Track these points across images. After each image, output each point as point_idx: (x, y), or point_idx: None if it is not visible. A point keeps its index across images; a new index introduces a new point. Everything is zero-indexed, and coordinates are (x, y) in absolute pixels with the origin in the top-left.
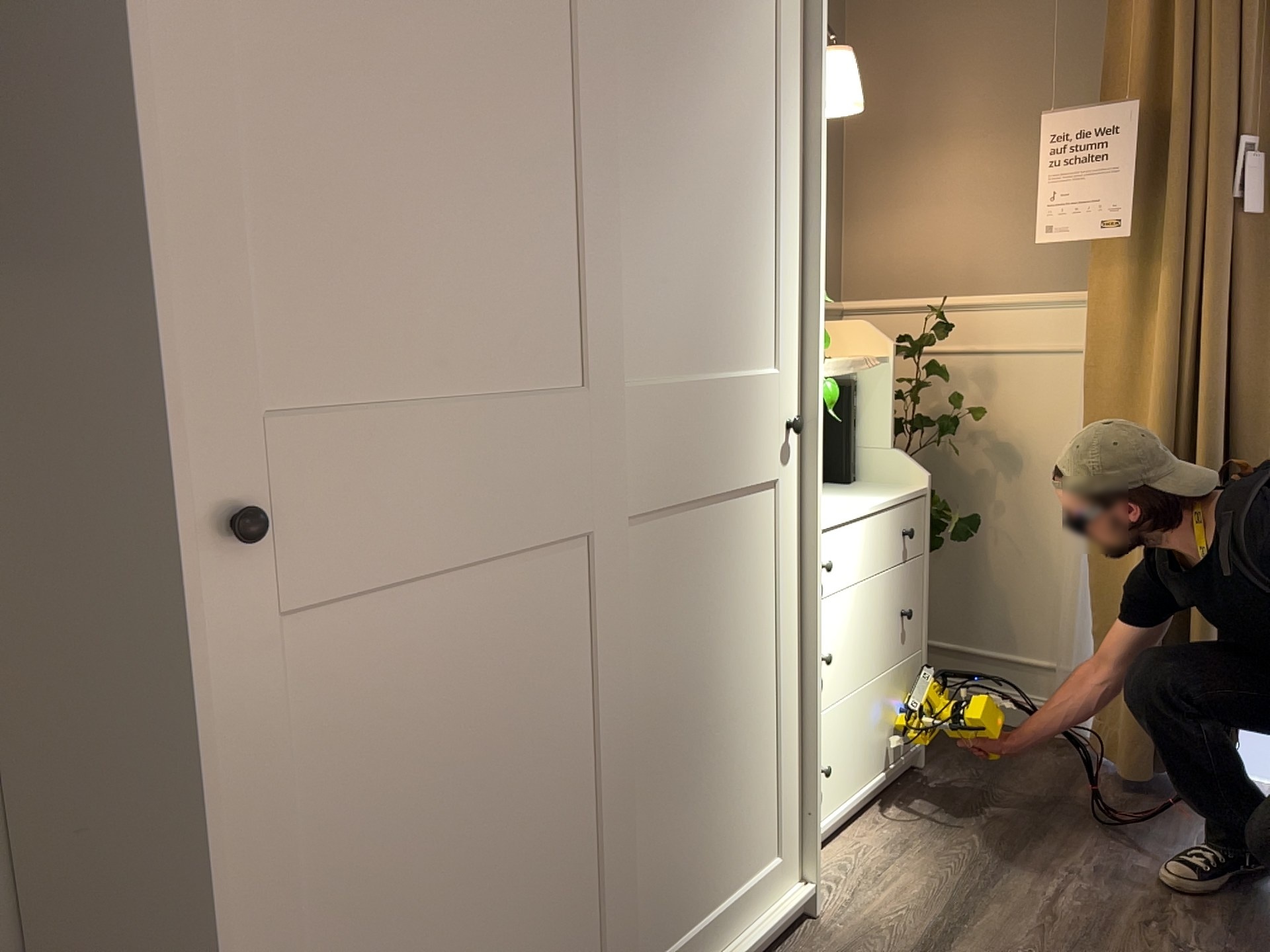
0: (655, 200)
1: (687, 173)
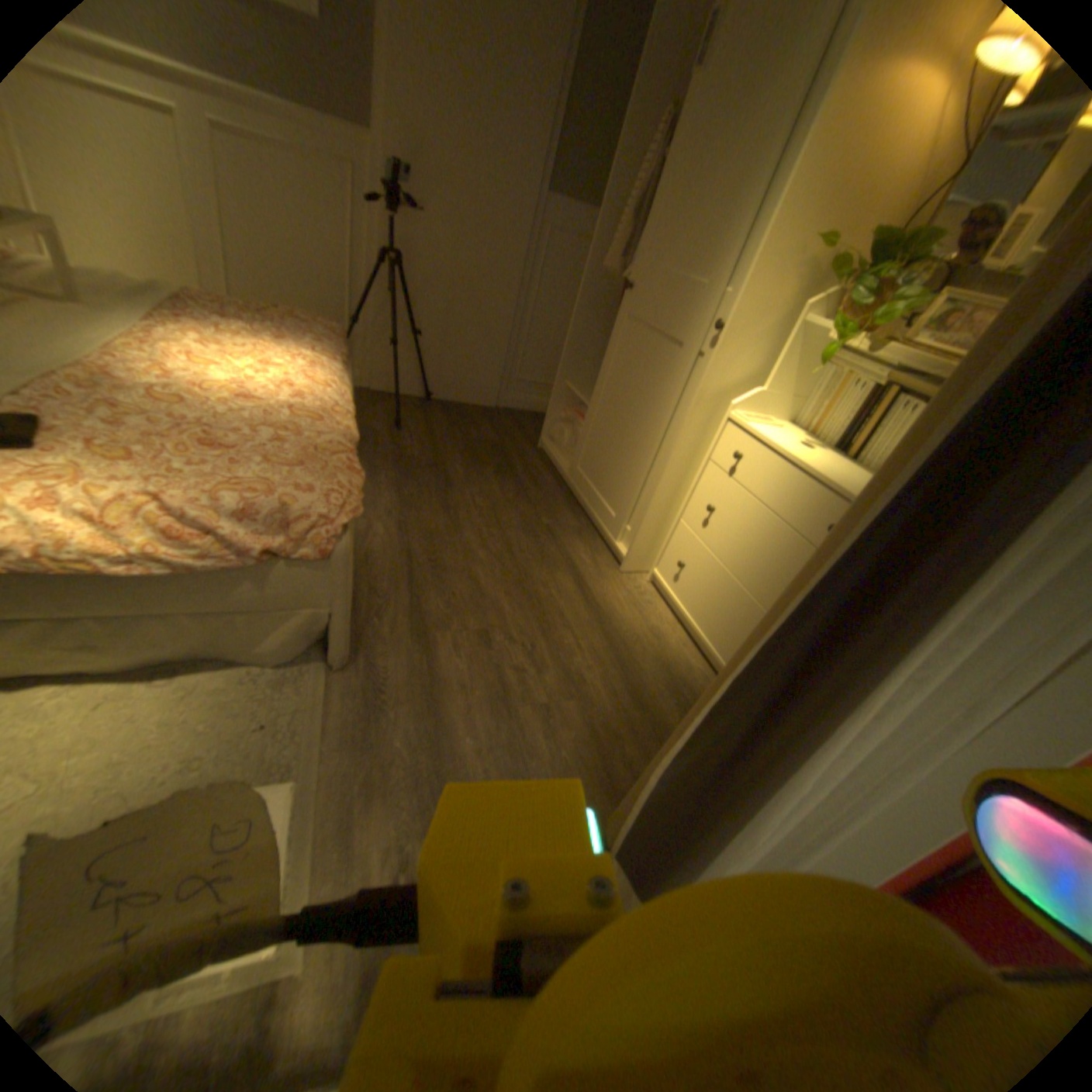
0: (709, 185)
1: (729, 168)
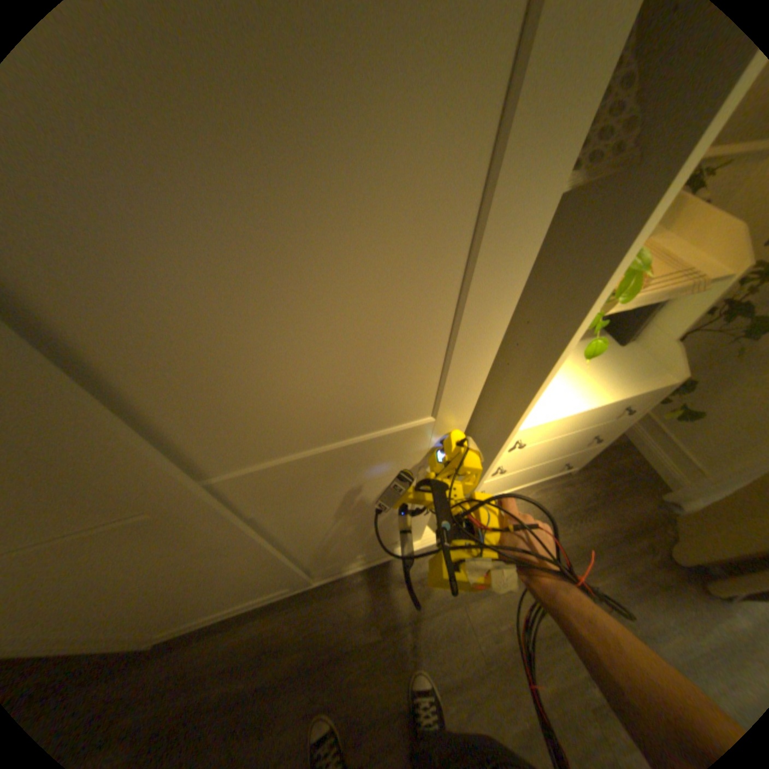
0: (215, 344)
1: (284, 289)
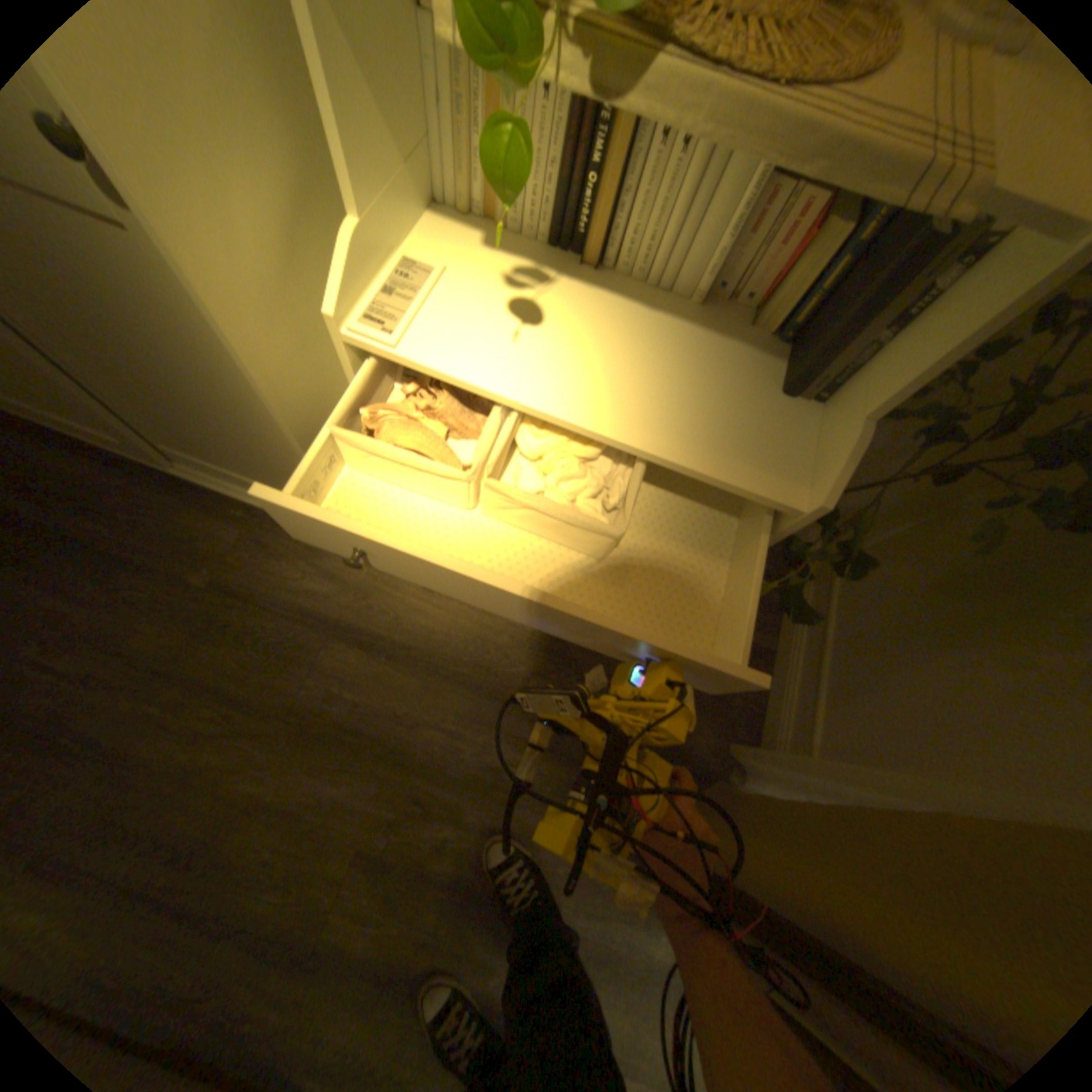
0: None
1: None
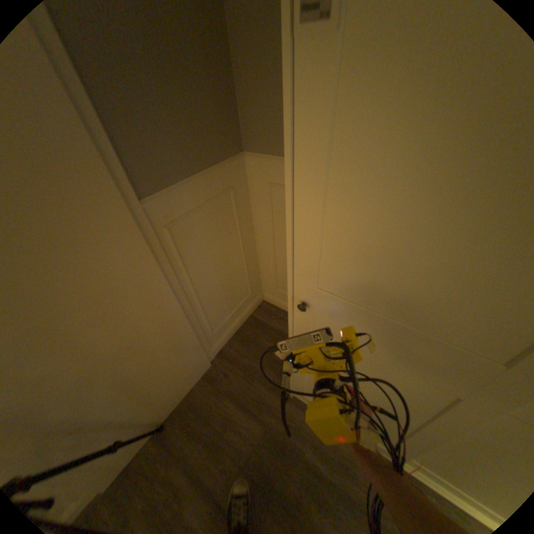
0: None
1: None
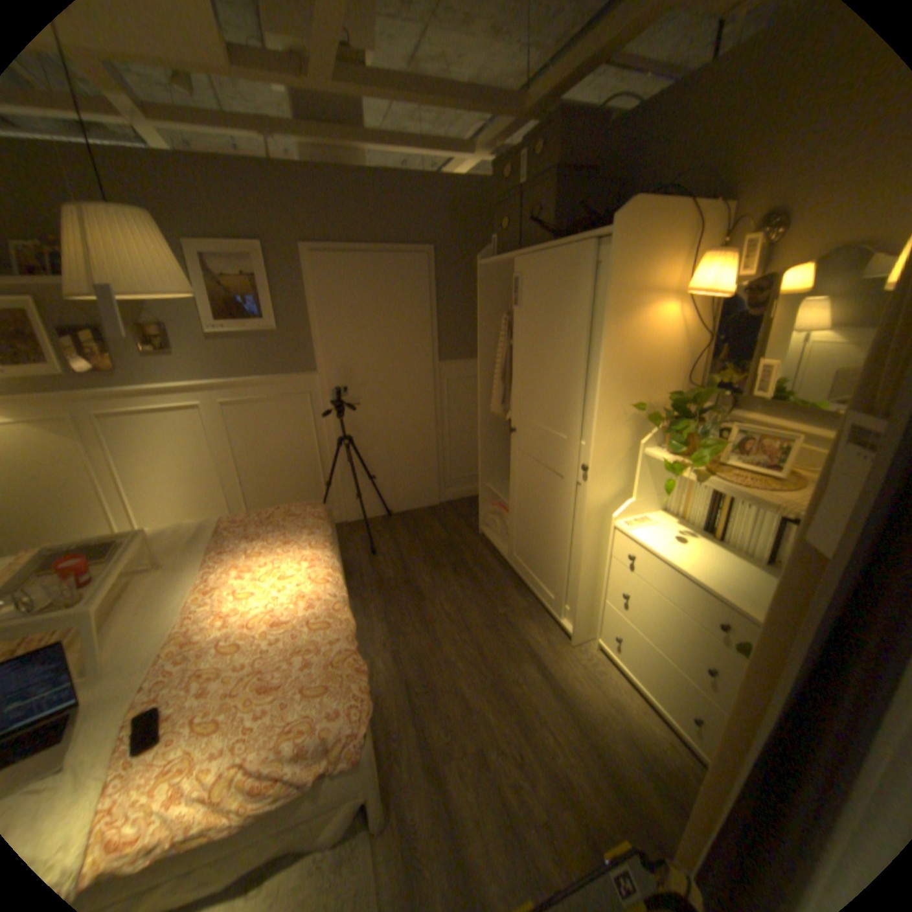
0: (546, 373)
1: (556, 365)
